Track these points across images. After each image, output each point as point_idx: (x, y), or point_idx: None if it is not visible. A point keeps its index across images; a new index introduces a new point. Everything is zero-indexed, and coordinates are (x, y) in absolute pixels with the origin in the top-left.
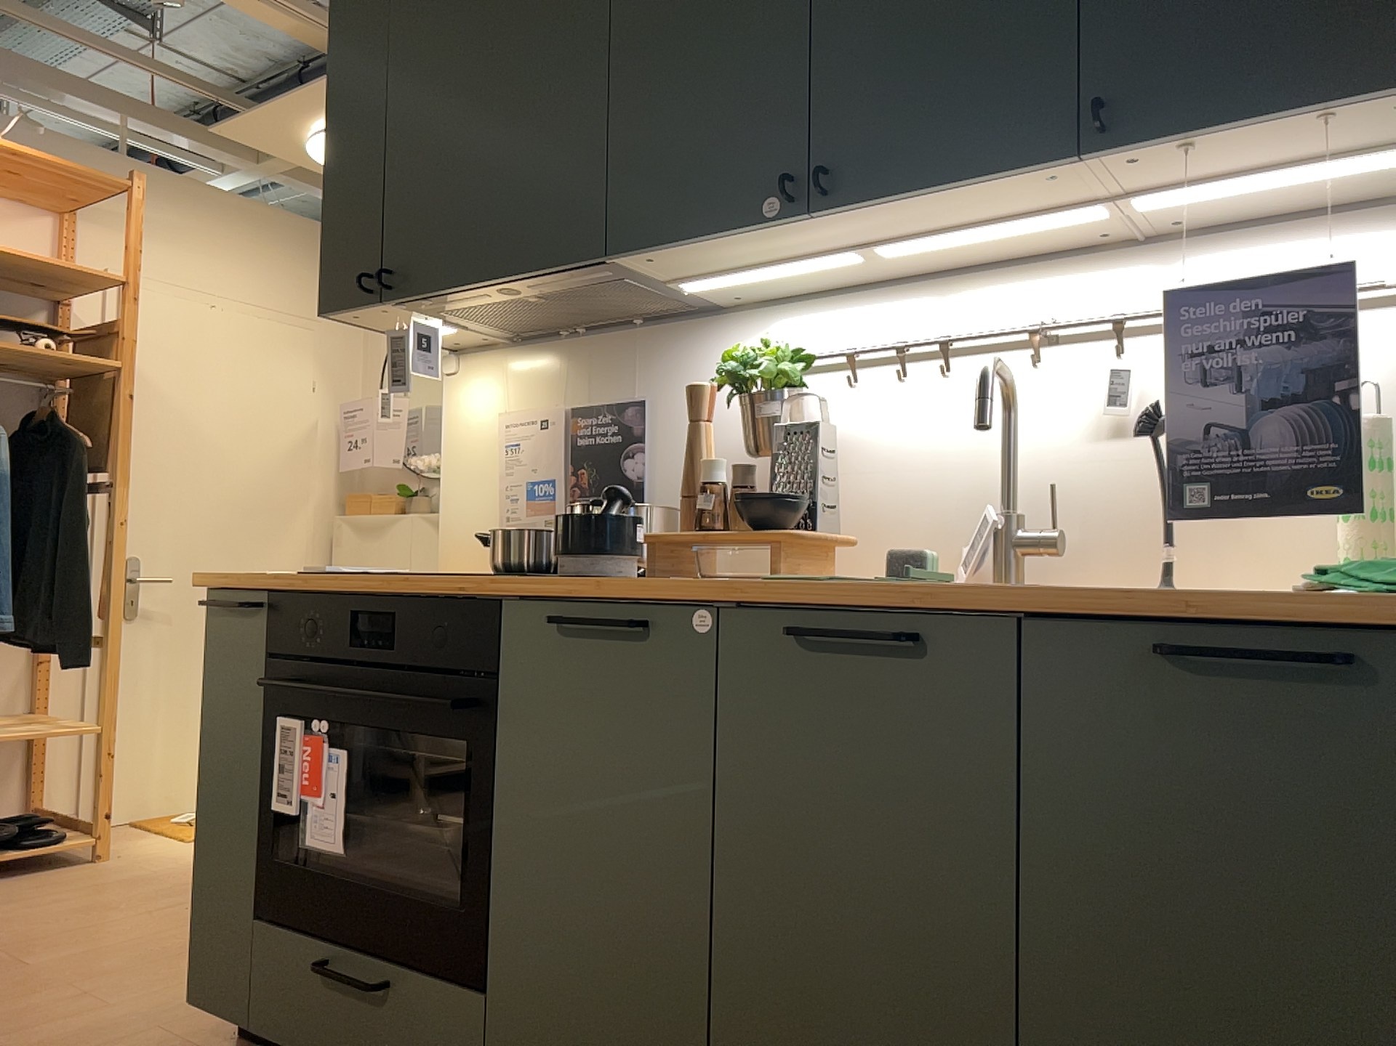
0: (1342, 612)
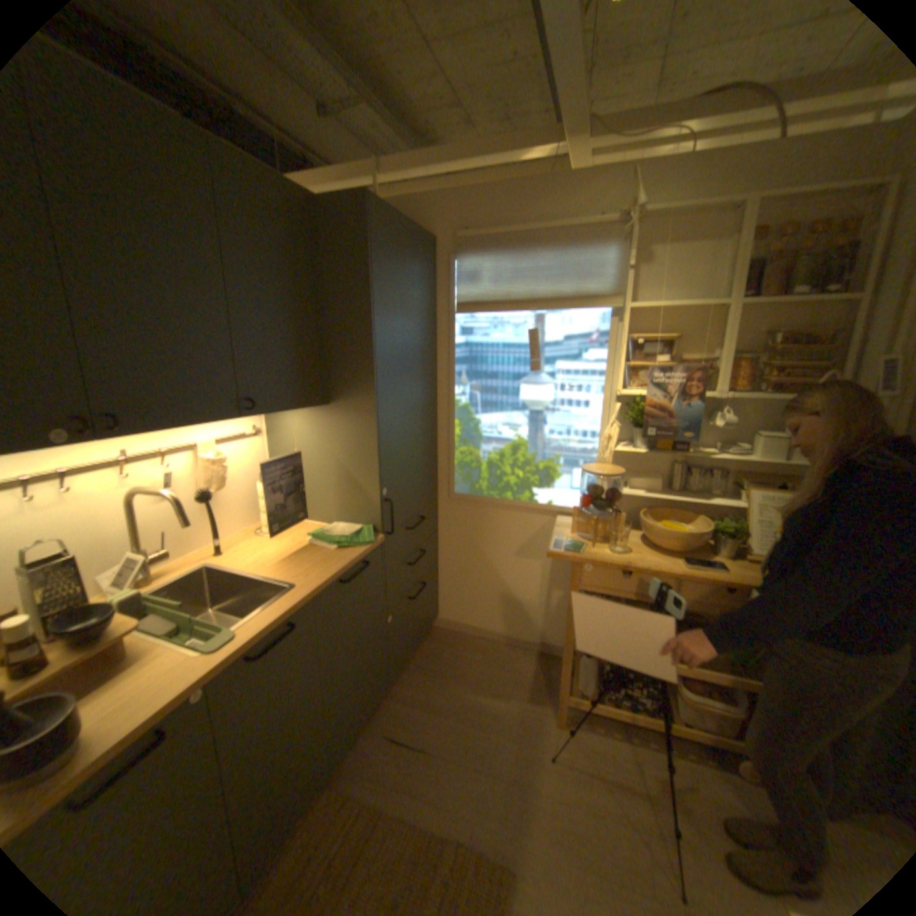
0: (359, 554)
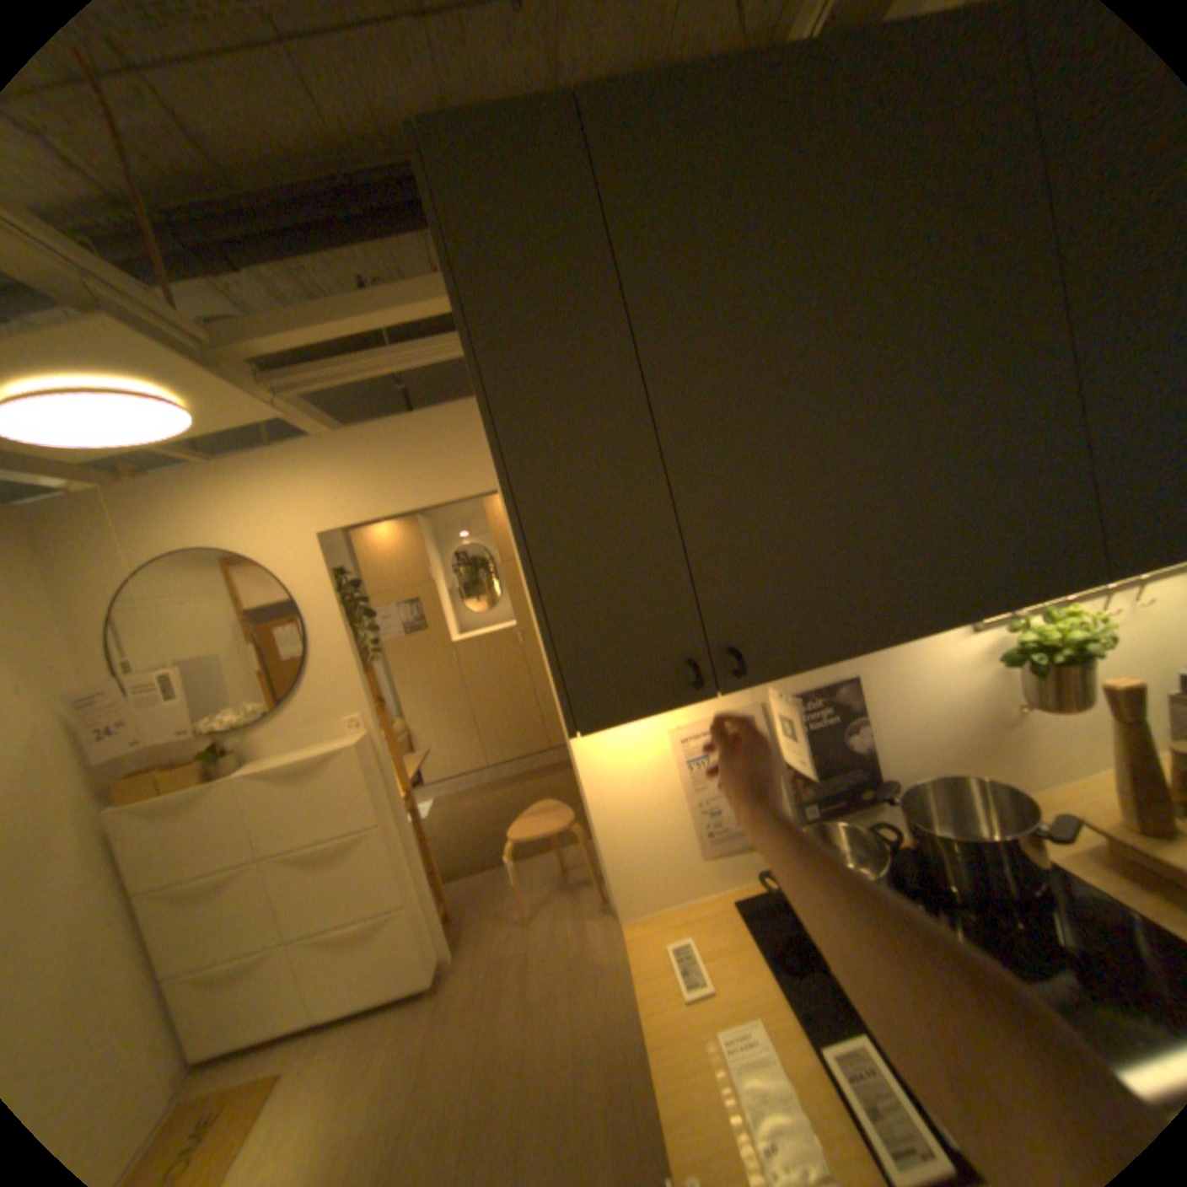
0: None
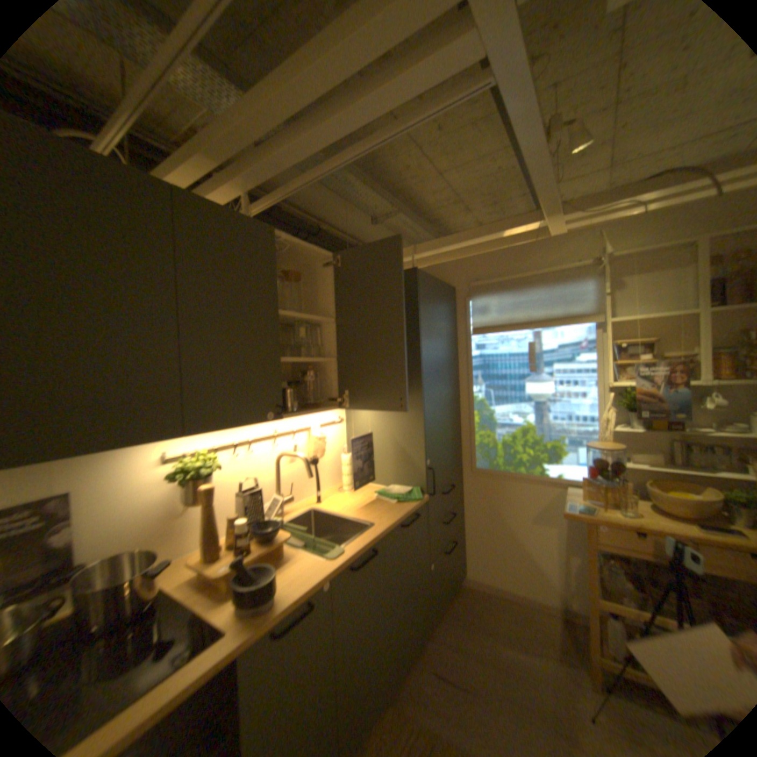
0: (412, 508)
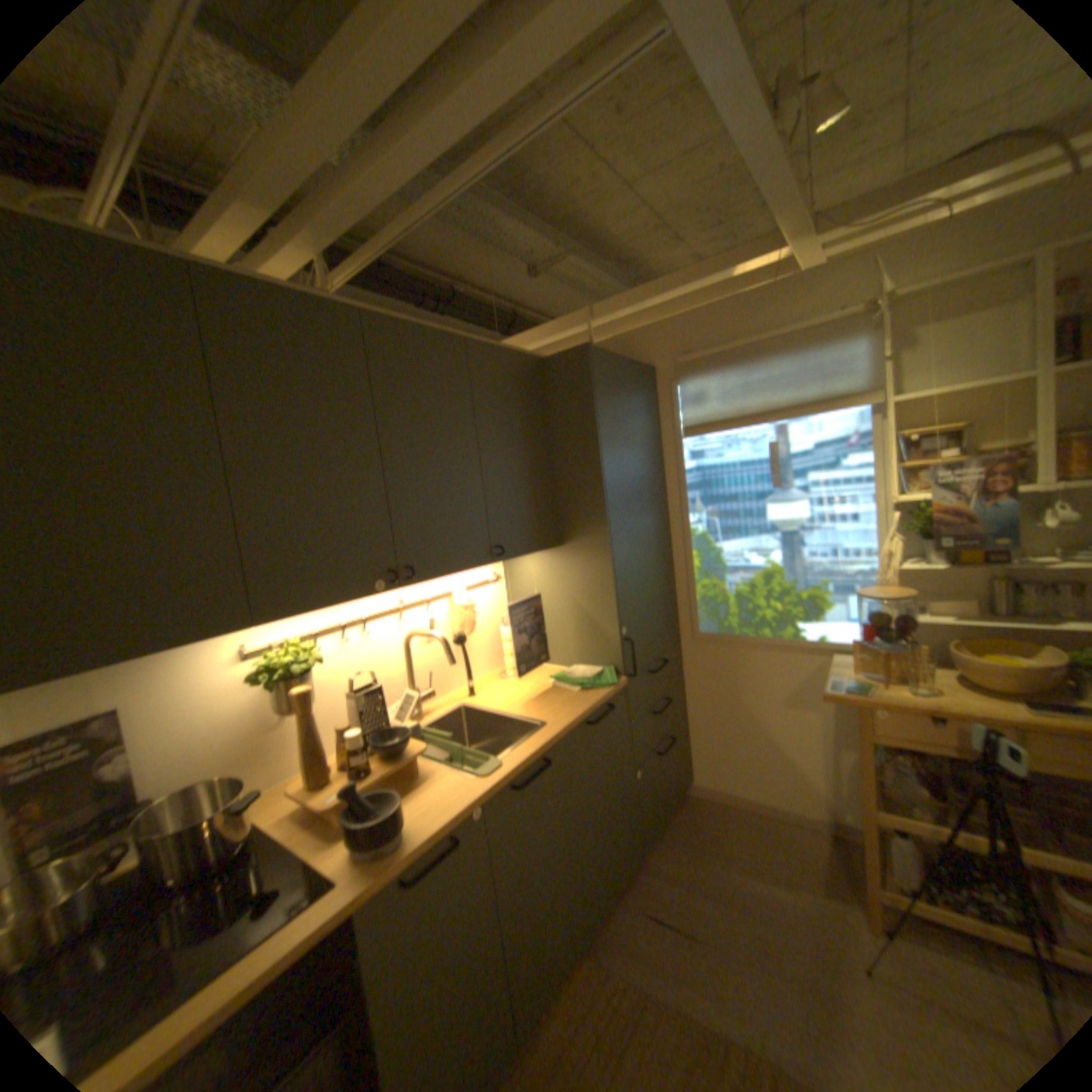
0: (603, 696)
